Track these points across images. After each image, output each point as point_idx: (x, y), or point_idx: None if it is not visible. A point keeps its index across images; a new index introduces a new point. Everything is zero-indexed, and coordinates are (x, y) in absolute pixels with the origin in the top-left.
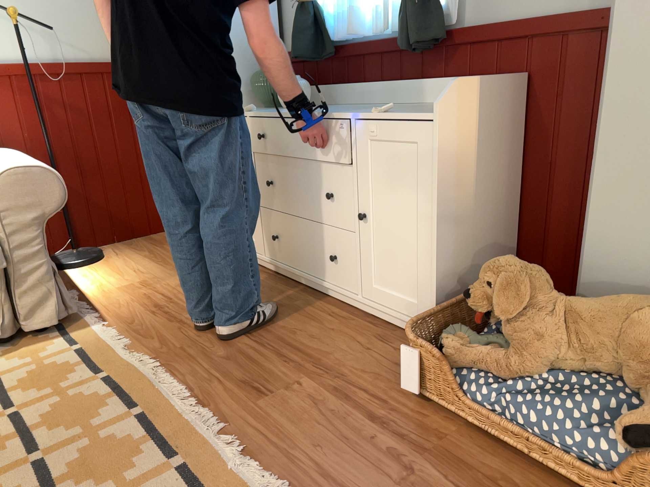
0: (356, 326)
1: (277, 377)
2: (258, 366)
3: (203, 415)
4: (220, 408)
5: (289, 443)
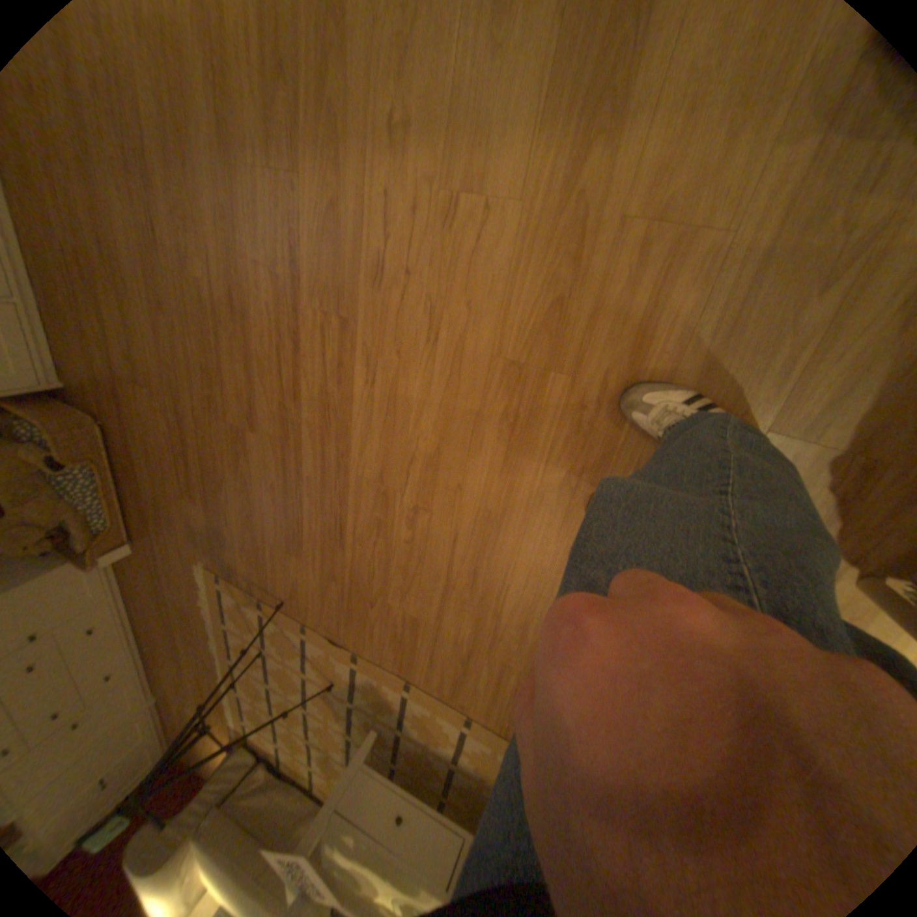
0: (121, 589)
1: (168, 611)
2: (171, 624)
3: (201, 631)
4: (195, 627)
5: (180, 587)
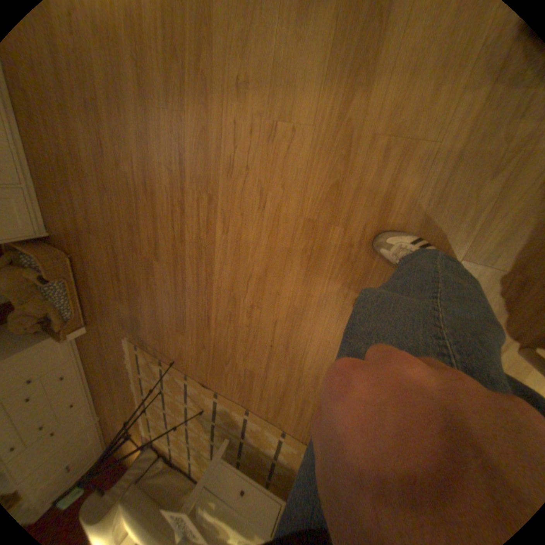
0: (80, 353)
1: (107, 366)
2: (109, 374)
3: (126, 378)
4: (122, 376)
5: (114, 352)
